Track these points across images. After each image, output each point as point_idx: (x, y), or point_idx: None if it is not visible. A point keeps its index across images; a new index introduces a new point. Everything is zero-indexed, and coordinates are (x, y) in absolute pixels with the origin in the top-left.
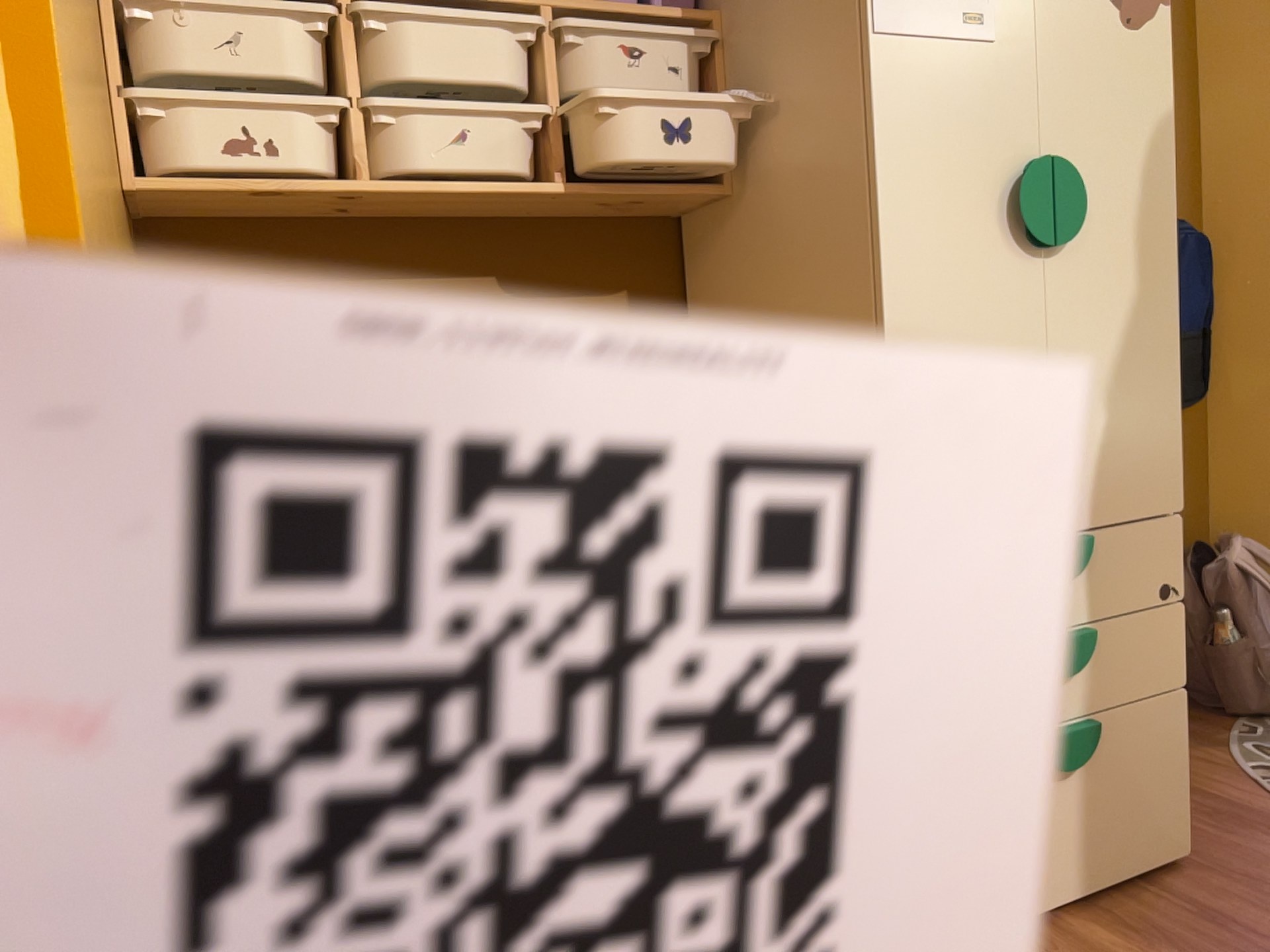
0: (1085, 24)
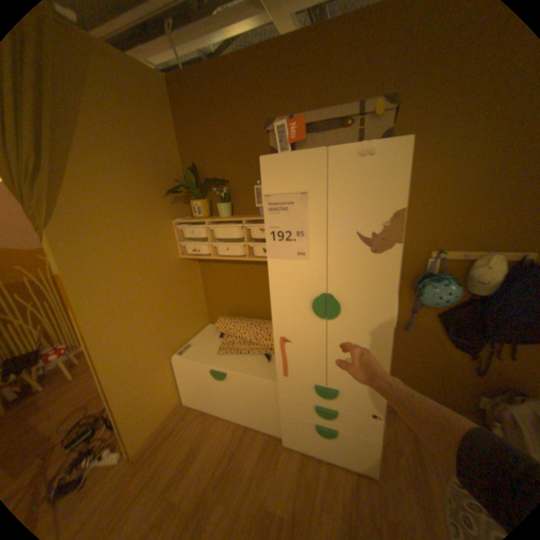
0: (350, 253)
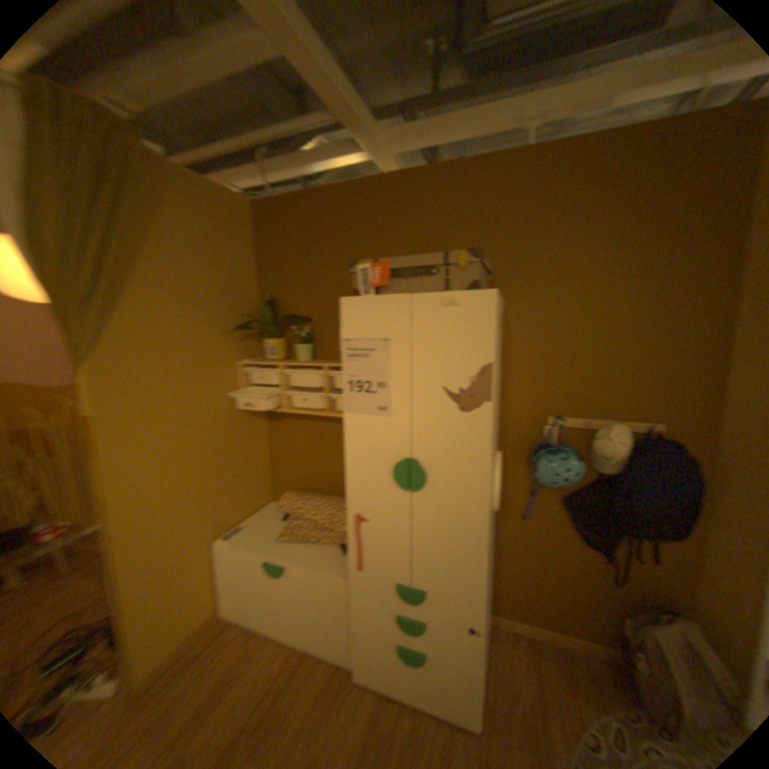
0: (435, 410)
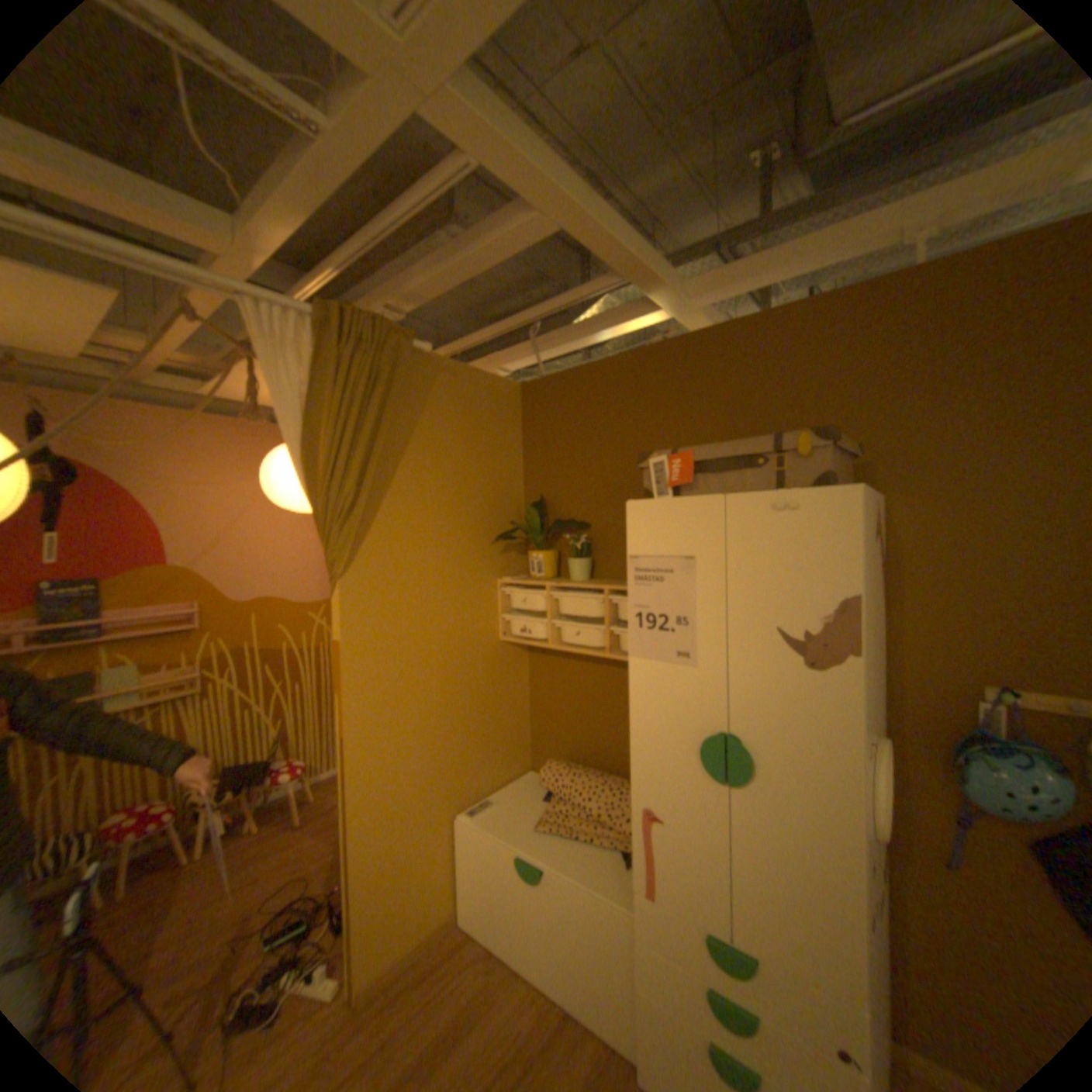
0: (768, 663)
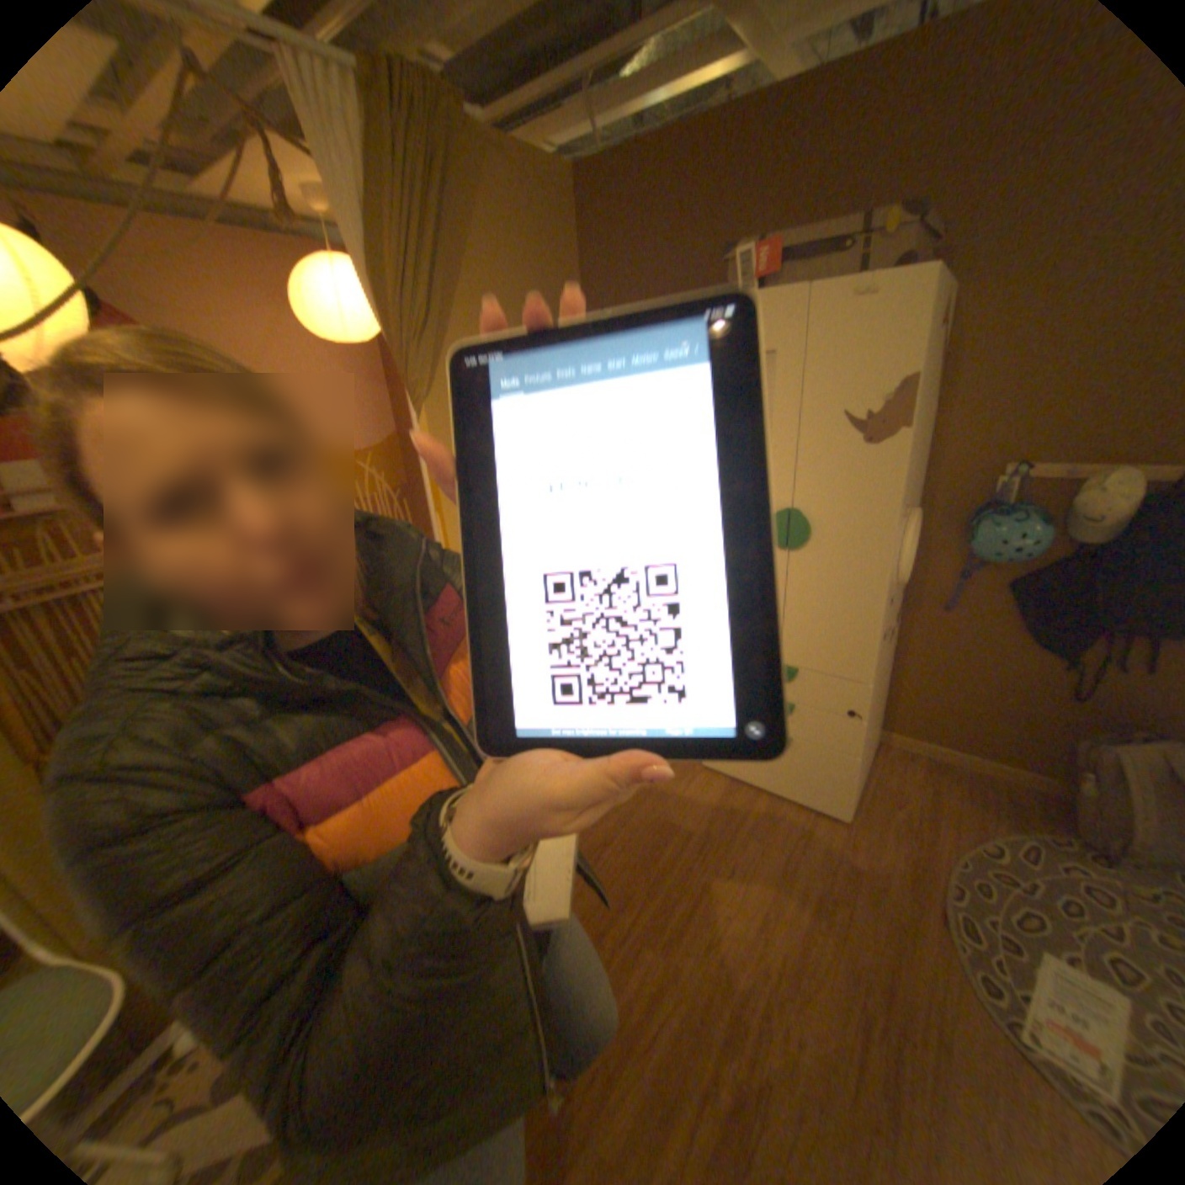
0: (831, 445)
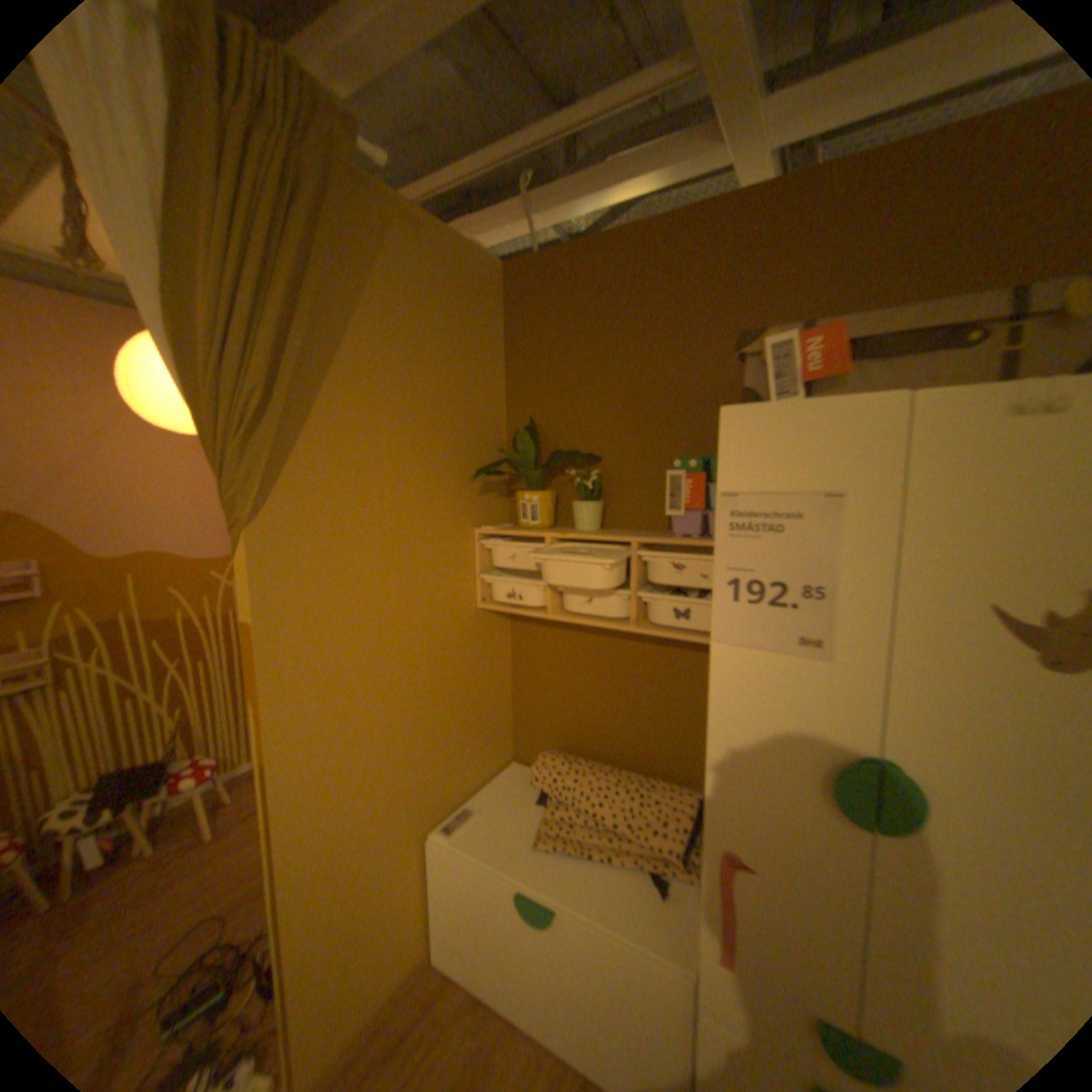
0: (966, 658)
